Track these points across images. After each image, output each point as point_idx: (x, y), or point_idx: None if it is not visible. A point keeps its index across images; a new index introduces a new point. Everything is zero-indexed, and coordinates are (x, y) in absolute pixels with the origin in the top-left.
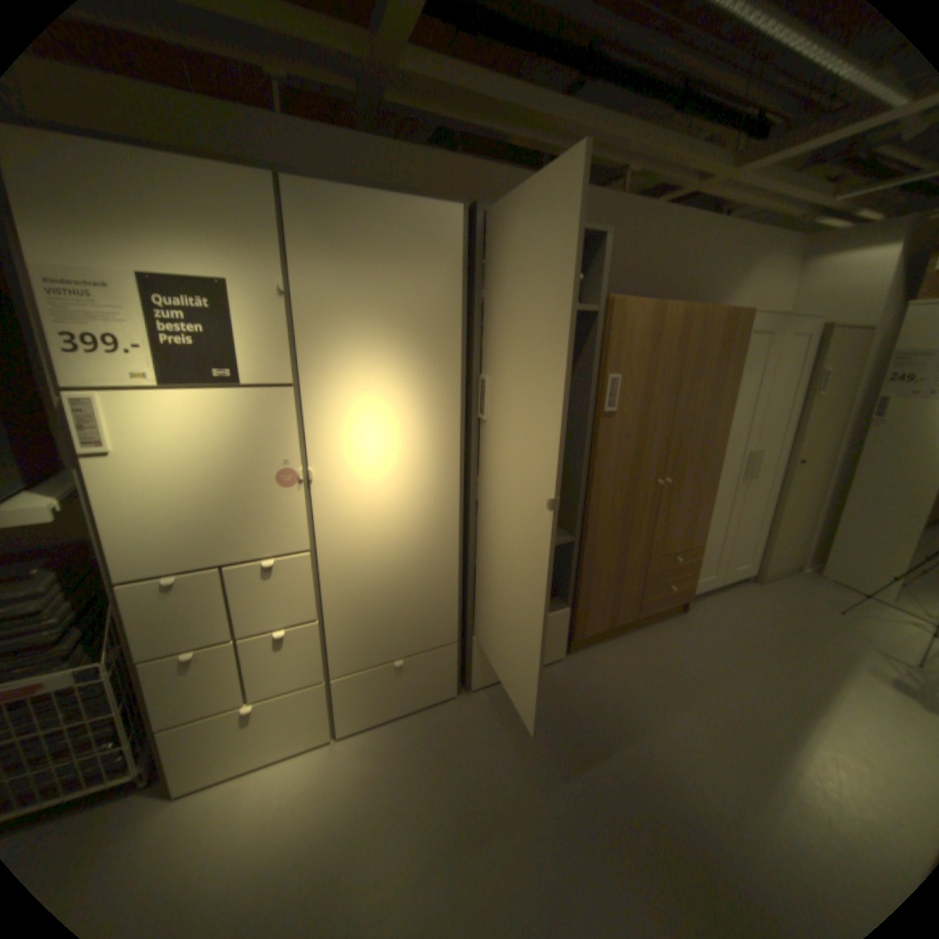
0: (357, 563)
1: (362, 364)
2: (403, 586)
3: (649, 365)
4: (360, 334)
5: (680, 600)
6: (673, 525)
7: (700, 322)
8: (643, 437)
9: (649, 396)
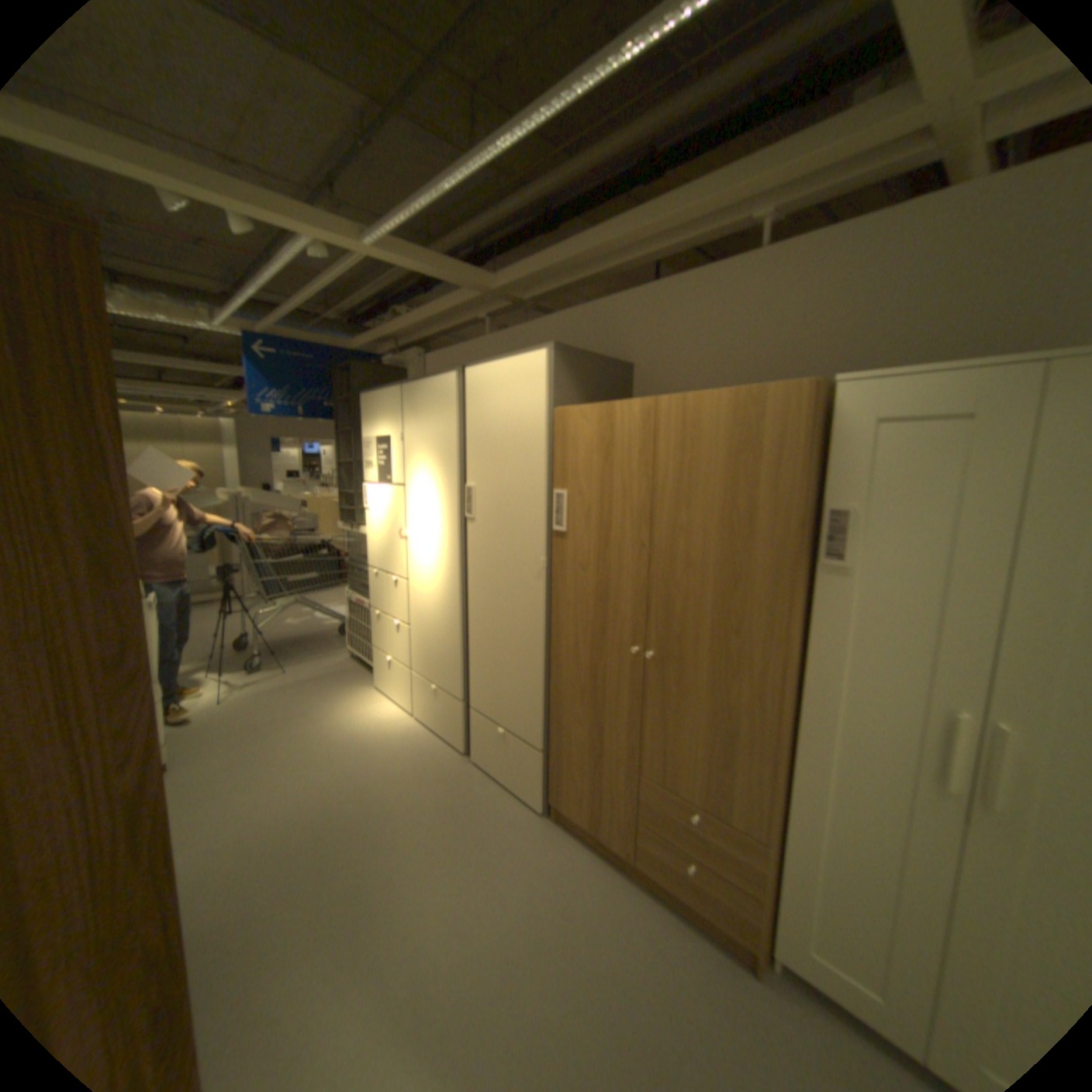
0: (422, 600)
1: (423, 477)
2: (438, 631)
3: (602, 482)
4: (423, 459)
5: (720, 916)
6: (678, 743)
7: (674, 422)
8: (605, 574)
9: (606, 522)
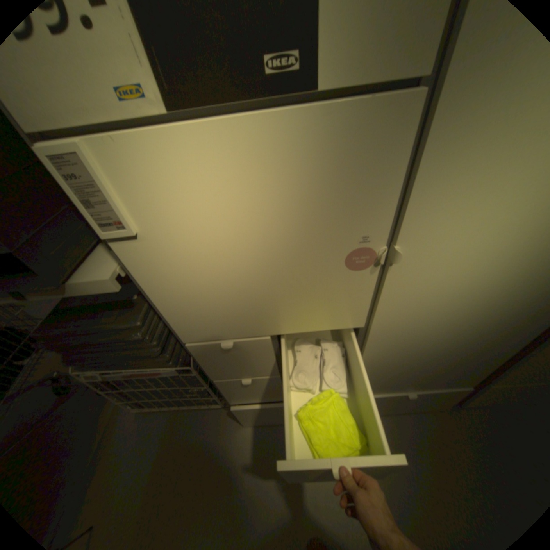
0: (411, 338)
1: None
2: (449, 355)
3: None
4: None
5: None
6: None
7: None
8: None
9: None
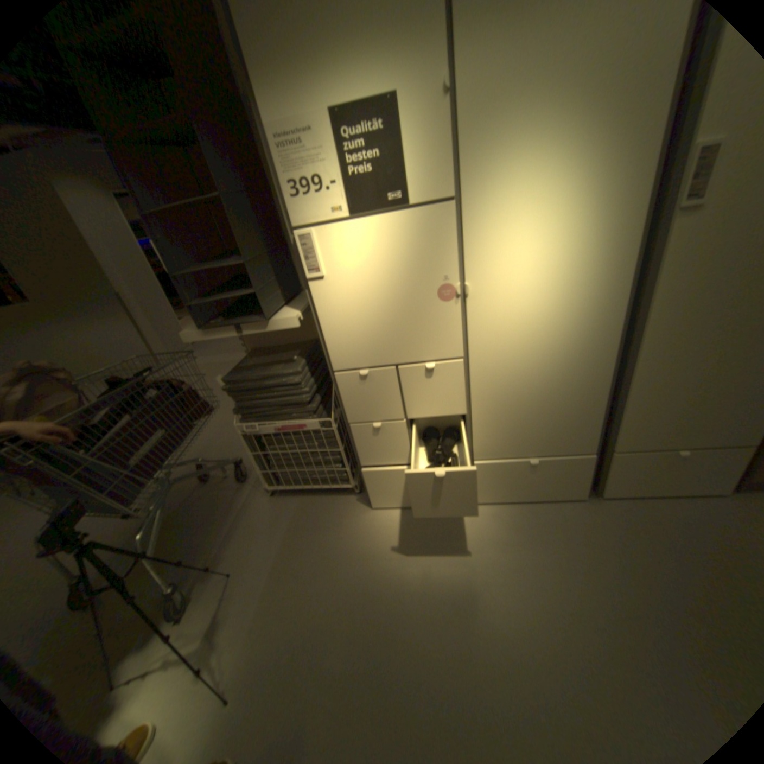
0: (504, 372)
1: (527, 159)
2: (546, 397)
3: None
4: (529, 119)
5: None
6: None
7: None
8: None
9: None
